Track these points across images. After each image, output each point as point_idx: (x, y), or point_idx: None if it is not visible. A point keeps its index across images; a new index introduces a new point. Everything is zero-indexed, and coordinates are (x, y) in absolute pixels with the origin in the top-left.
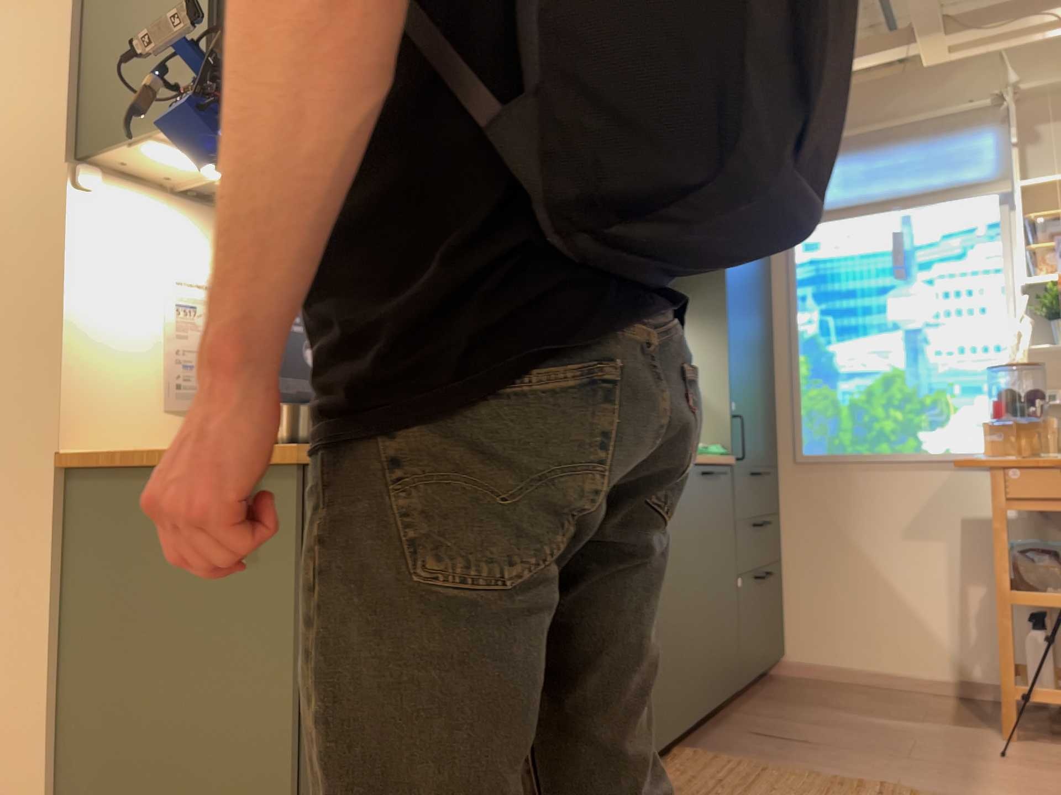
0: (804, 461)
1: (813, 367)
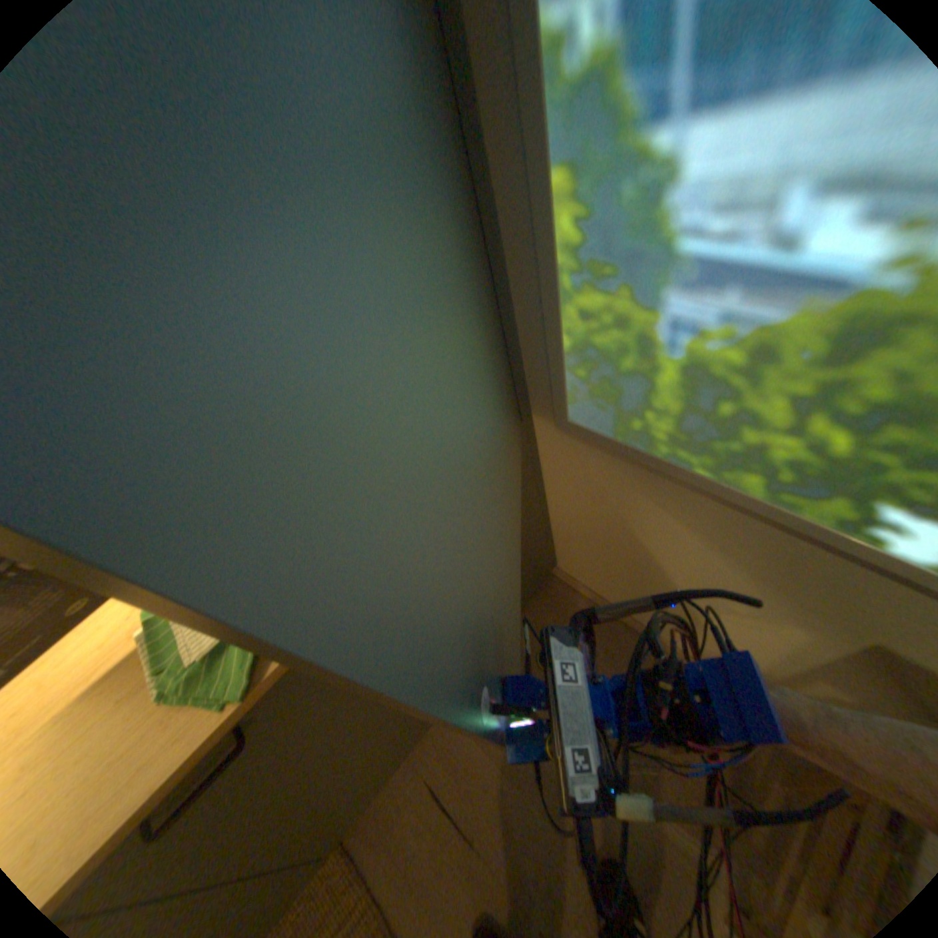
0: (571, 427)
1: (592, 213)
